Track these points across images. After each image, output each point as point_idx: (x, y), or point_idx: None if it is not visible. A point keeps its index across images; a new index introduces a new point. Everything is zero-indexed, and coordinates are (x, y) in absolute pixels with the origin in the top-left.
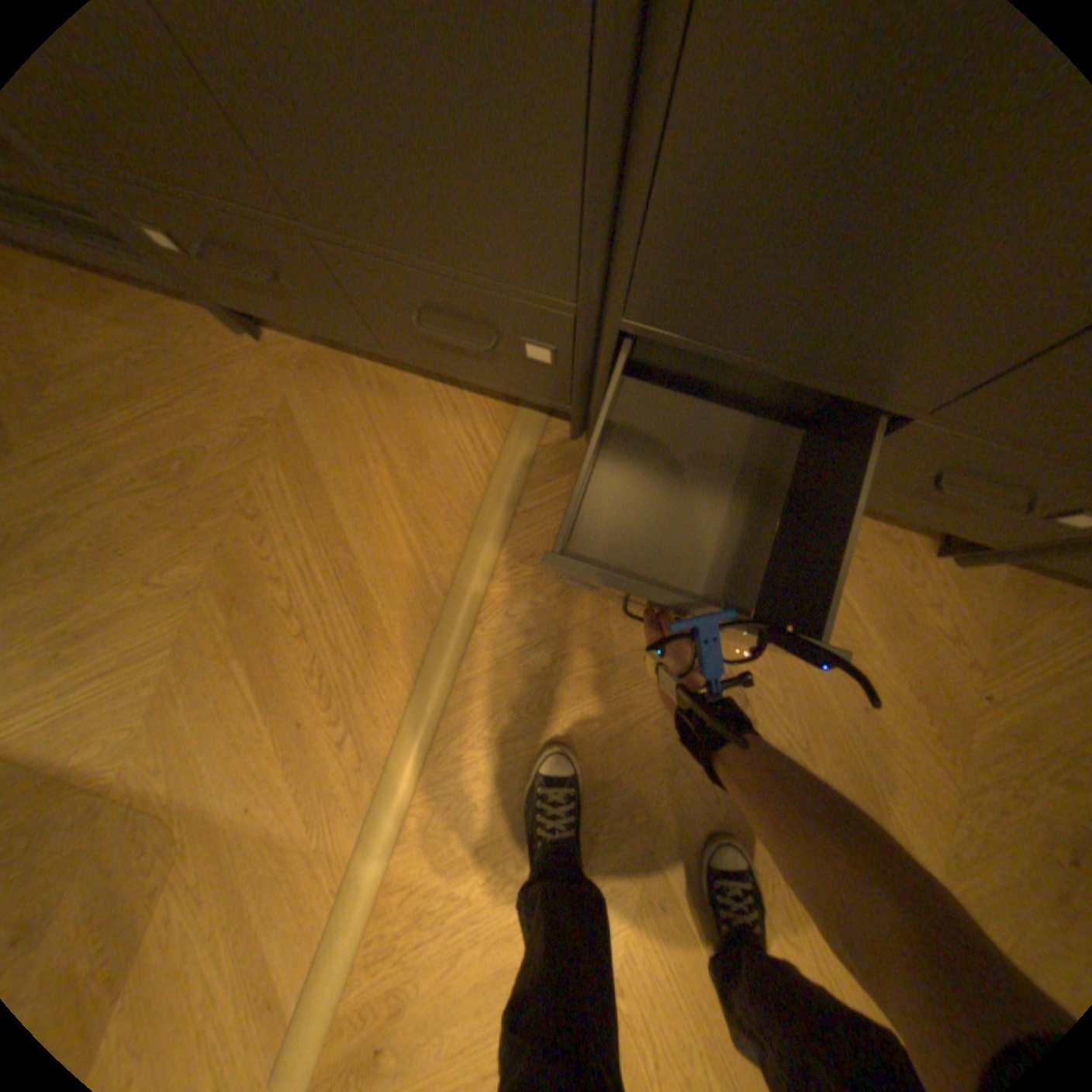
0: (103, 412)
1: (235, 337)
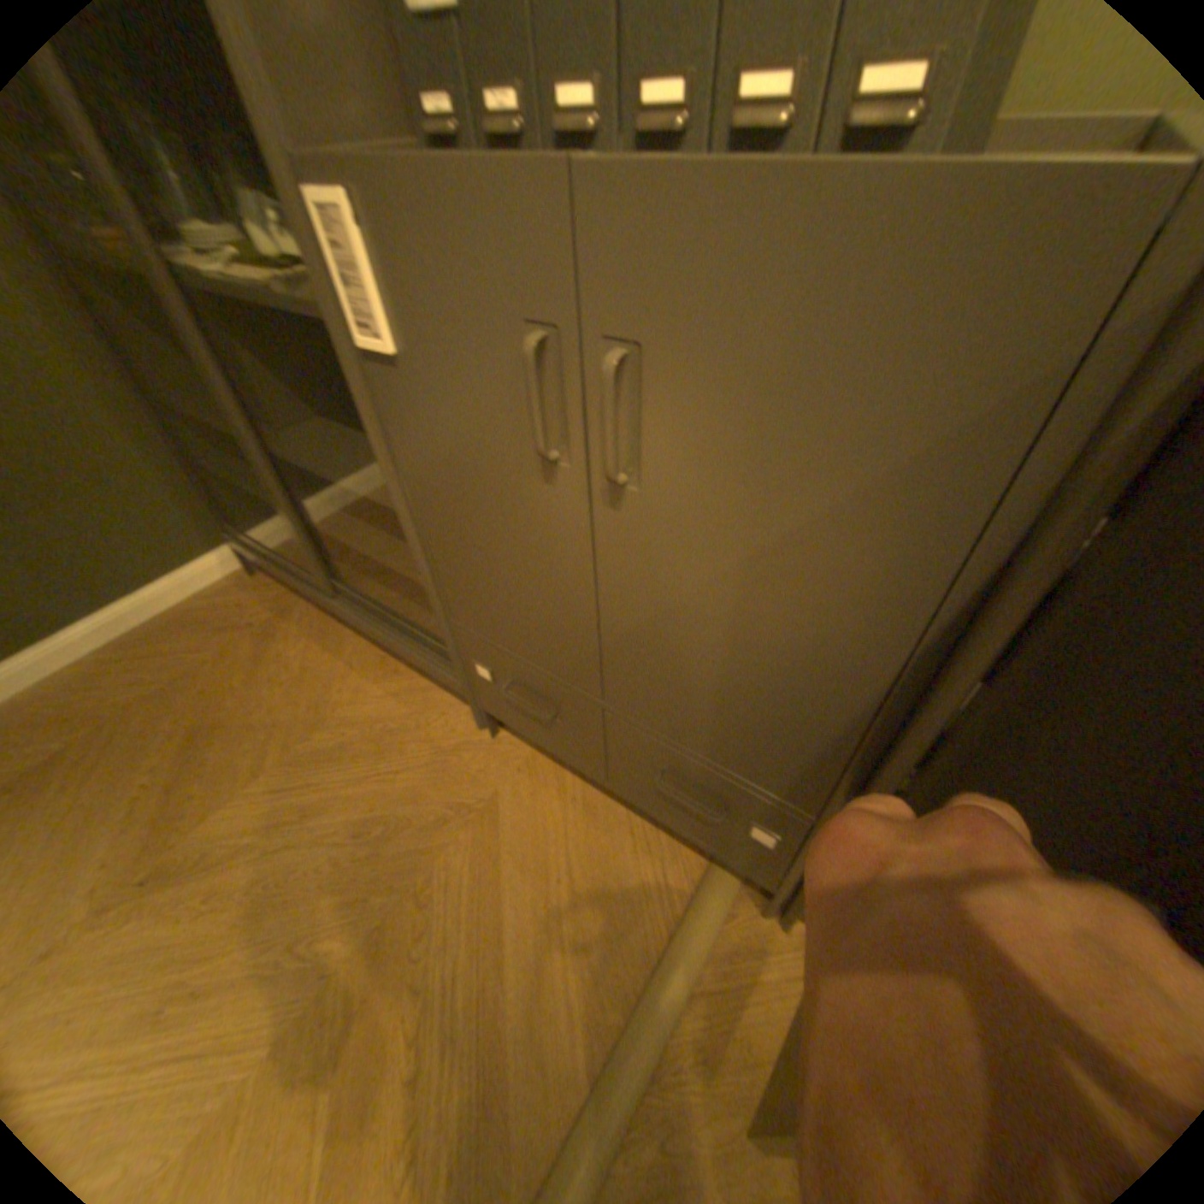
0: (345, 764)
1: (476, 730)
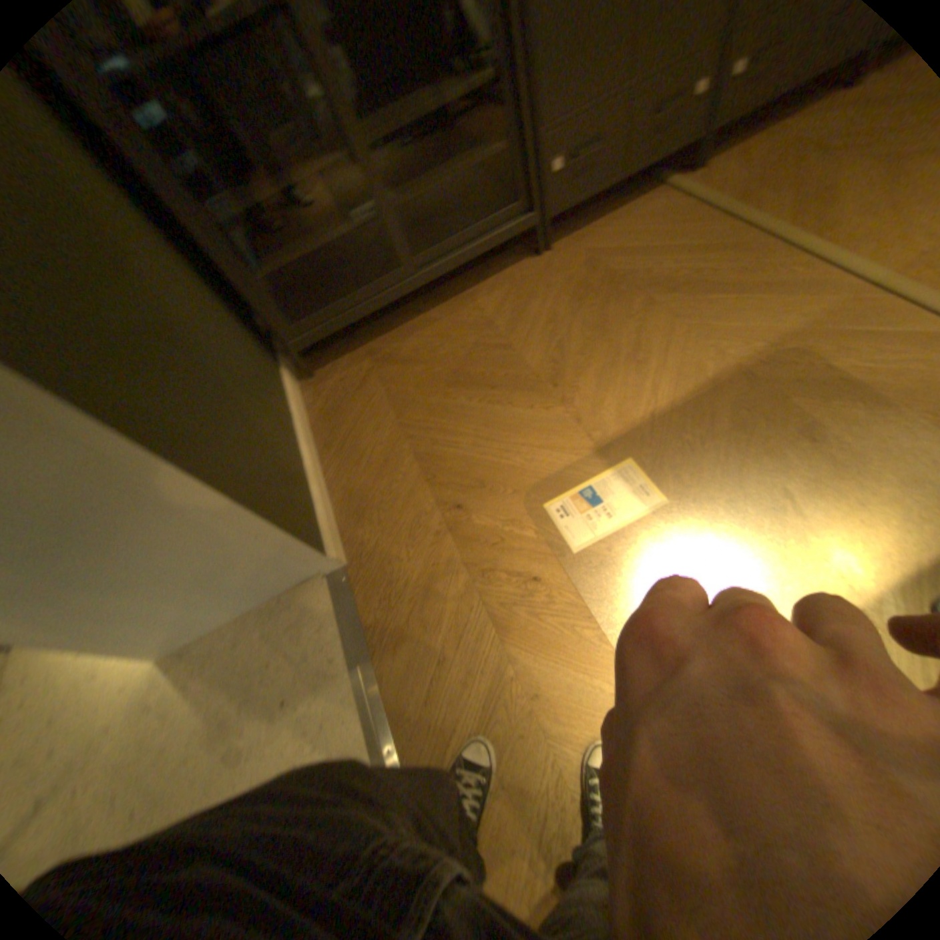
0: (531, 307)
1: (545, 254)
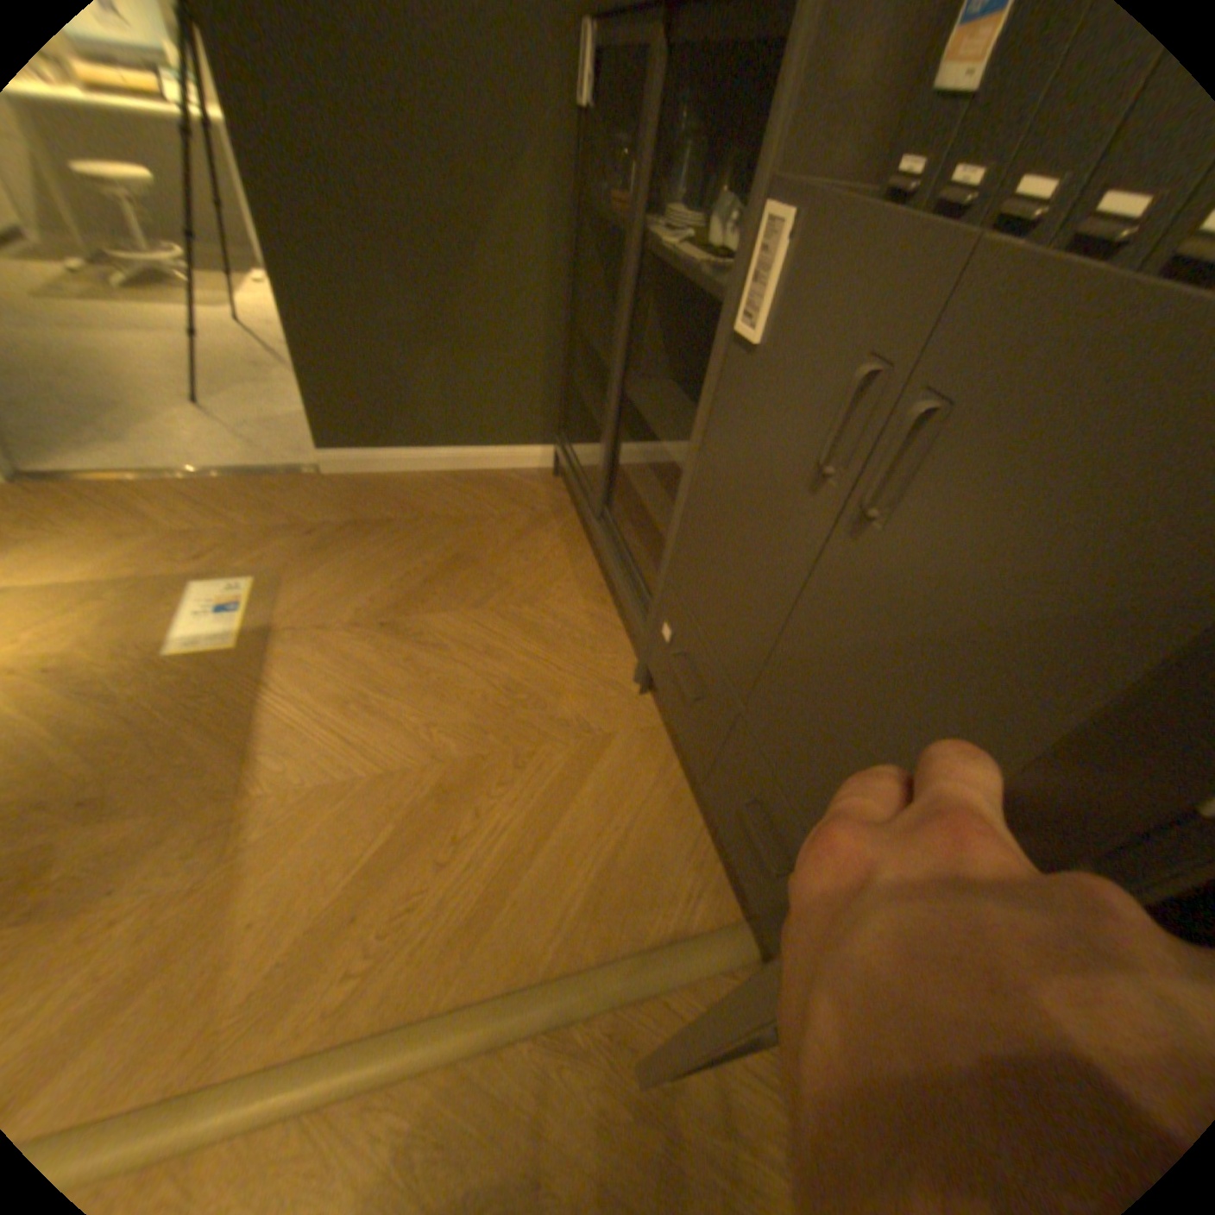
0: (529, 638)
1: (629, 679)
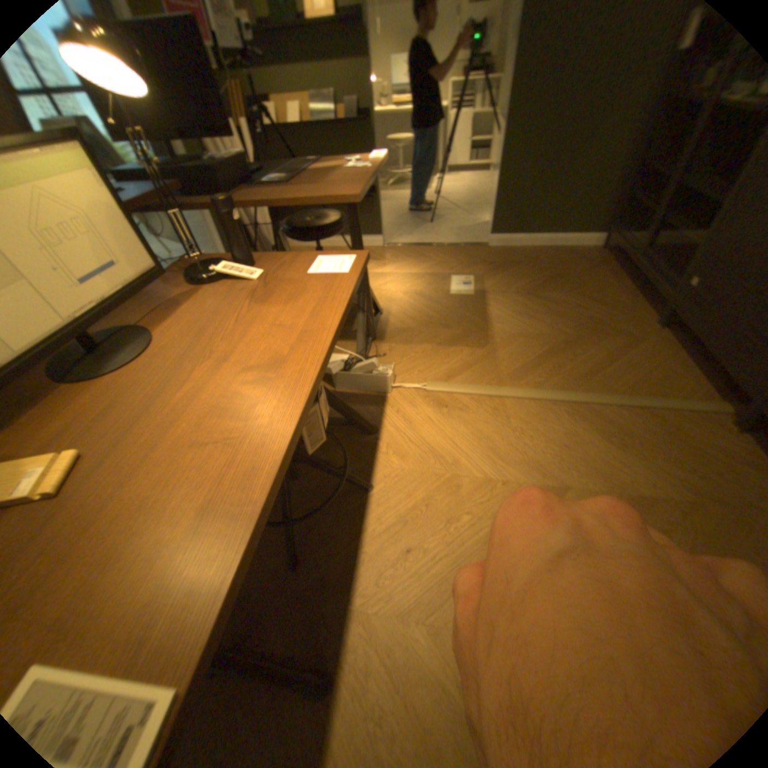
0: (598, 303)
1: (656, 322)
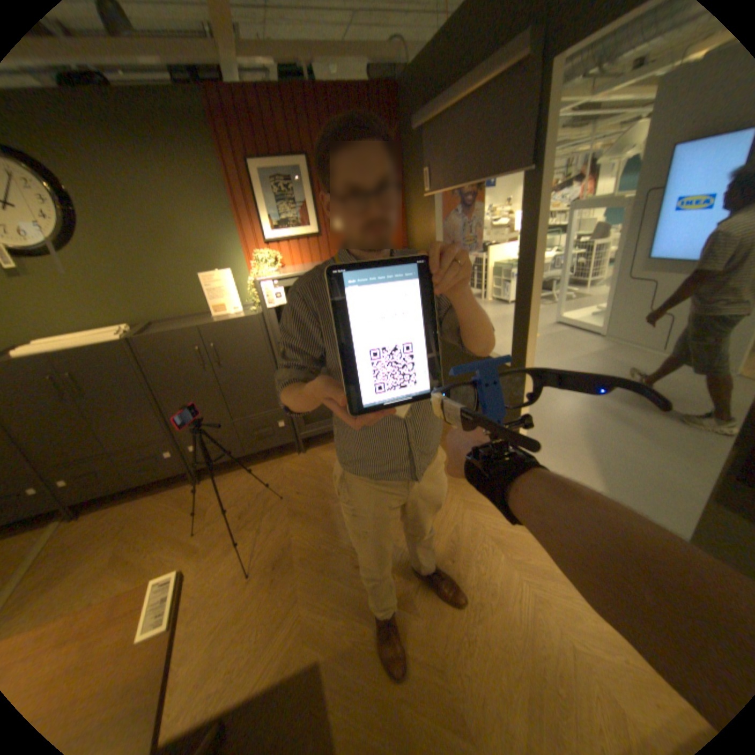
0: None
1: None
